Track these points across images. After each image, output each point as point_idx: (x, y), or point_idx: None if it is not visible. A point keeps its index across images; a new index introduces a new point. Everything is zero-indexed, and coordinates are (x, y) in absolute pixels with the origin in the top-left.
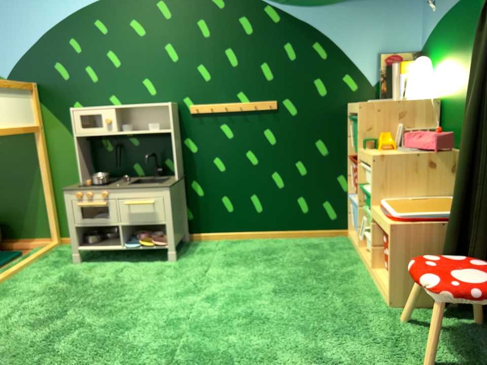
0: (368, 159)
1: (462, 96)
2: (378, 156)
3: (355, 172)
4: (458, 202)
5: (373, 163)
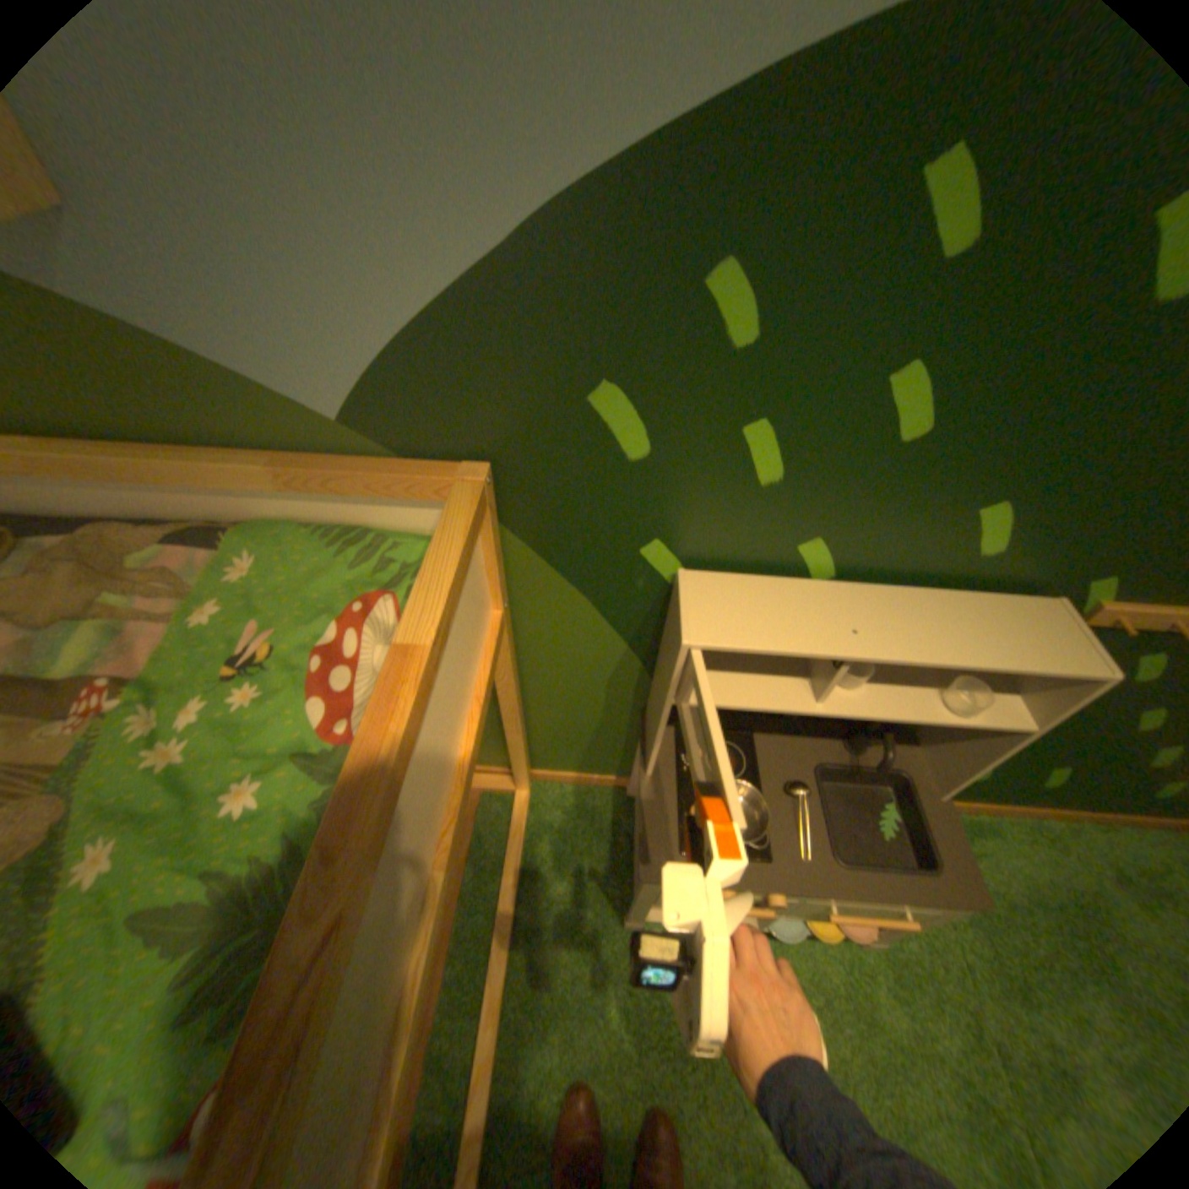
0: None
1: None
2: None
3: None
4: None
5: None
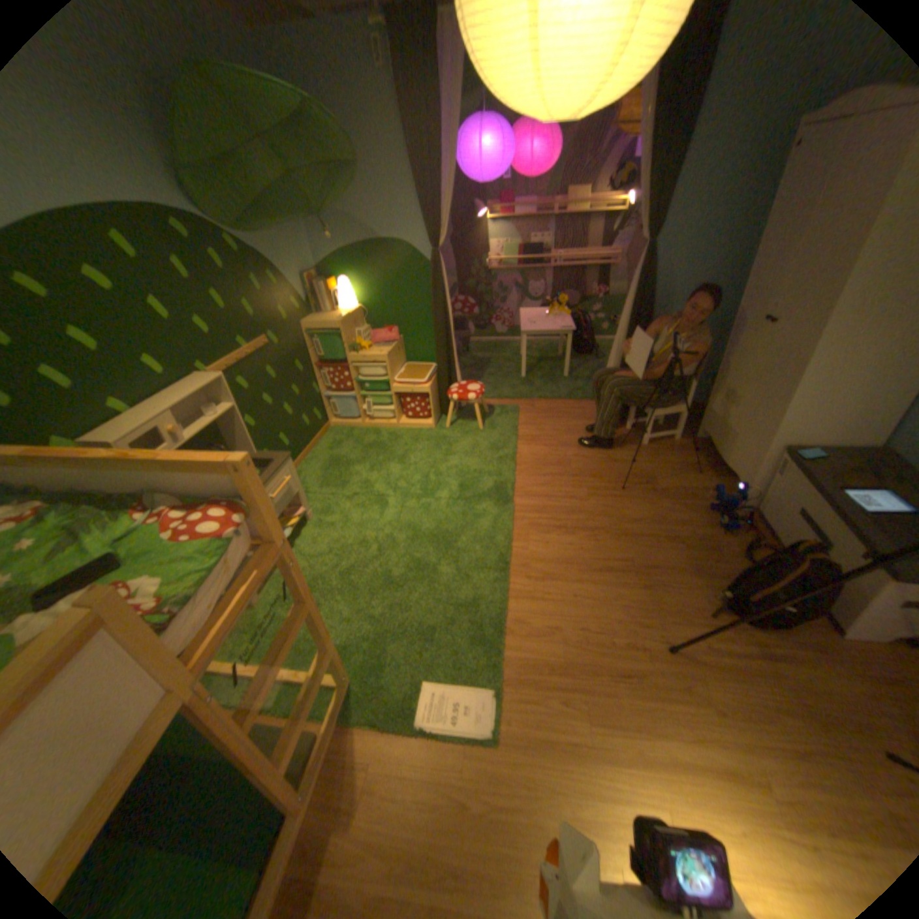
0: (373, 360)
1: (386, 304)
2: (387, 355)
3: (342, 374)
4: (444, 362)
5: (386, 360)
